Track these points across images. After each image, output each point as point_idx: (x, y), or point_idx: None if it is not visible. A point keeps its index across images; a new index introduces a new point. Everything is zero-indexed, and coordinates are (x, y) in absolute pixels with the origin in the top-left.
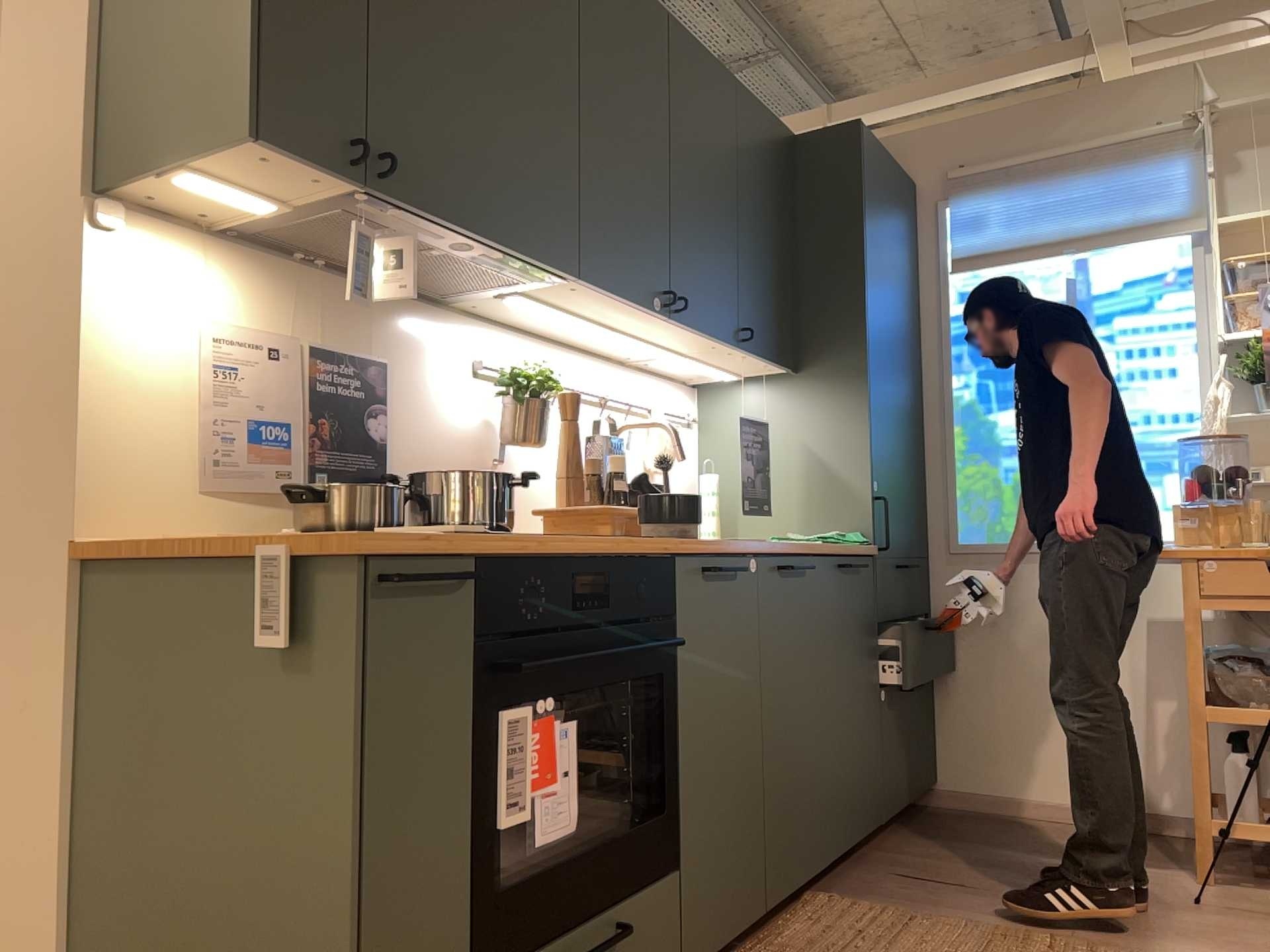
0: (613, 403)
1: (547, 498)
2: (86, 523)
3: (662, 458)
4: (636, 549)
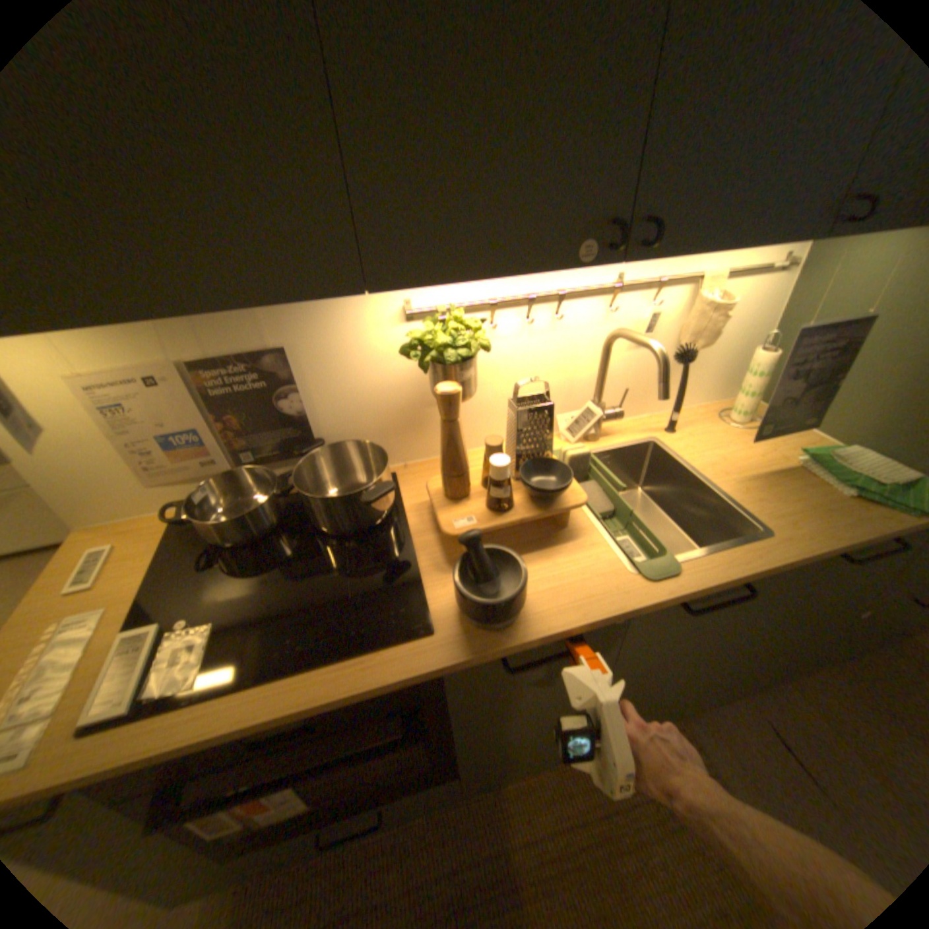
0: (636, 283)
1: (498, 424)
2: (71, 523)
3: (689, 345)
4: (364, 683)
